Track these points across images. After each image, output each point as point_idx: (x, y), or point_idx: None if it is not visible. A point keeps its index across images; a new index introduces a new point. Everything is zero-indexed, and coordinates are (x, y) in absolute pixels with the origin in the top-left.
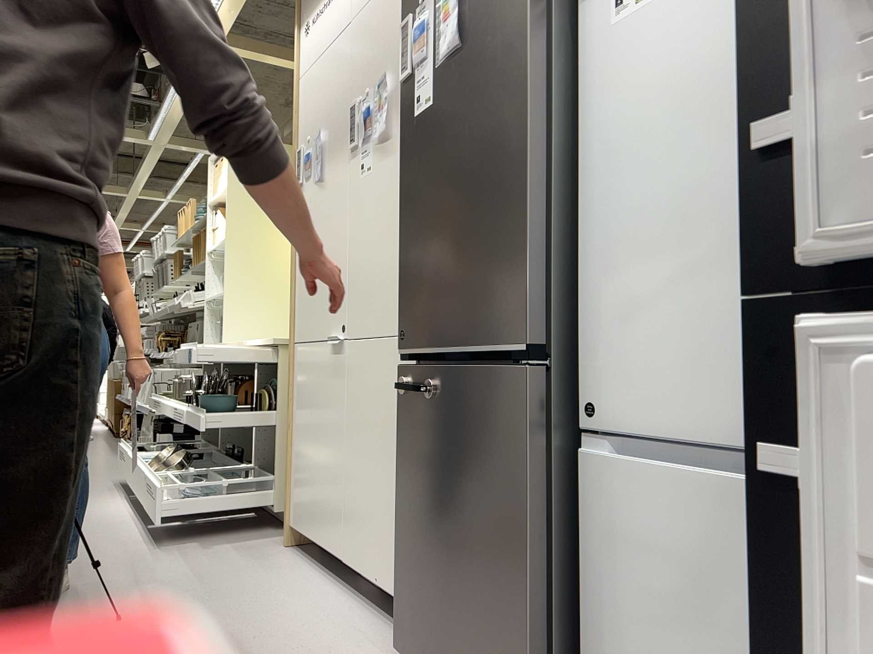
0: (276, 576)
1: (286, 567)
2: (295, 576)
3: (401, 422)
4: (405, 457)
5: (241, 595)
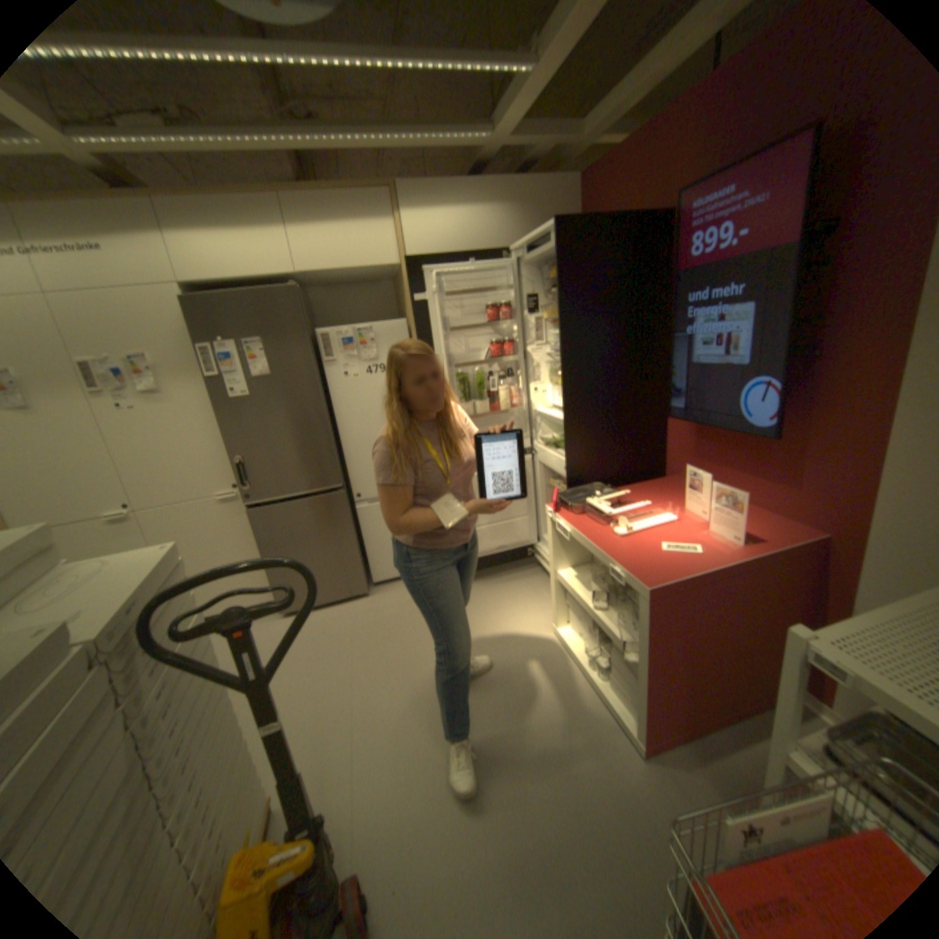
0: None
1: None
2: None
3: (258, 531)
4: (266, 543)
5: None
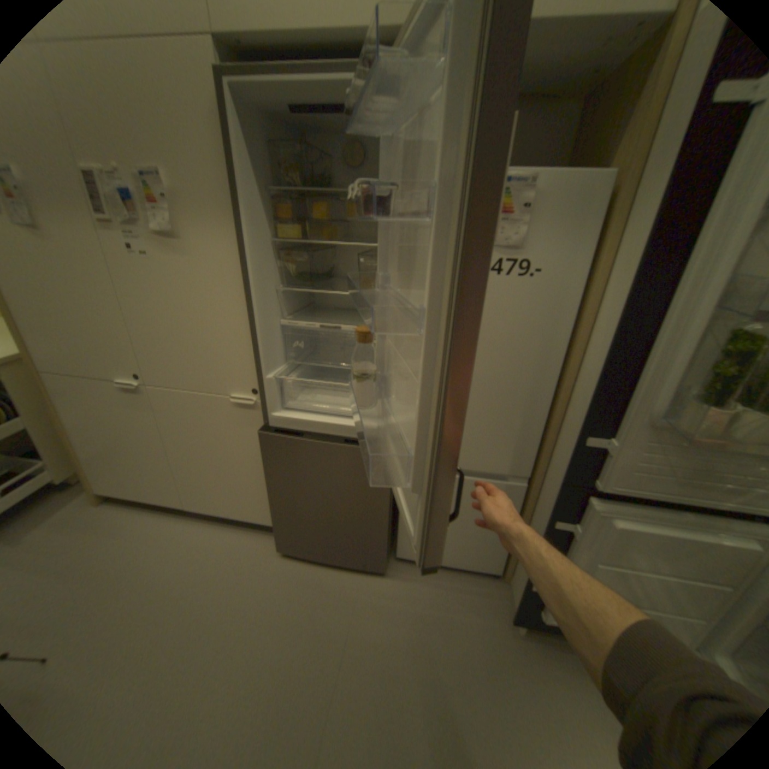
0: (124, 536)
1: (121, 523)
2: (138, 527)
3: (267, 459)
4: (275, 476)
5: (118, 568)
